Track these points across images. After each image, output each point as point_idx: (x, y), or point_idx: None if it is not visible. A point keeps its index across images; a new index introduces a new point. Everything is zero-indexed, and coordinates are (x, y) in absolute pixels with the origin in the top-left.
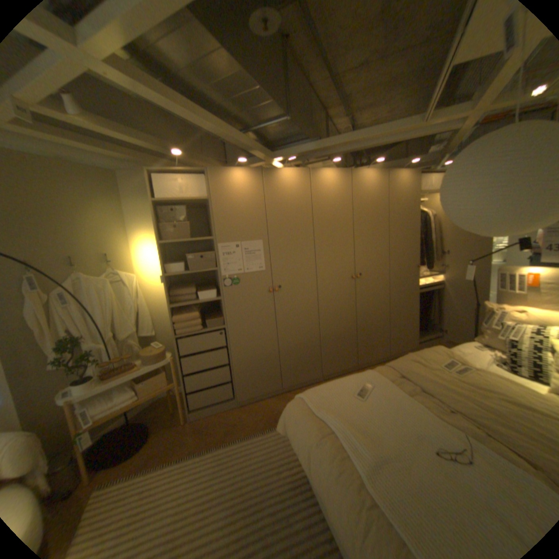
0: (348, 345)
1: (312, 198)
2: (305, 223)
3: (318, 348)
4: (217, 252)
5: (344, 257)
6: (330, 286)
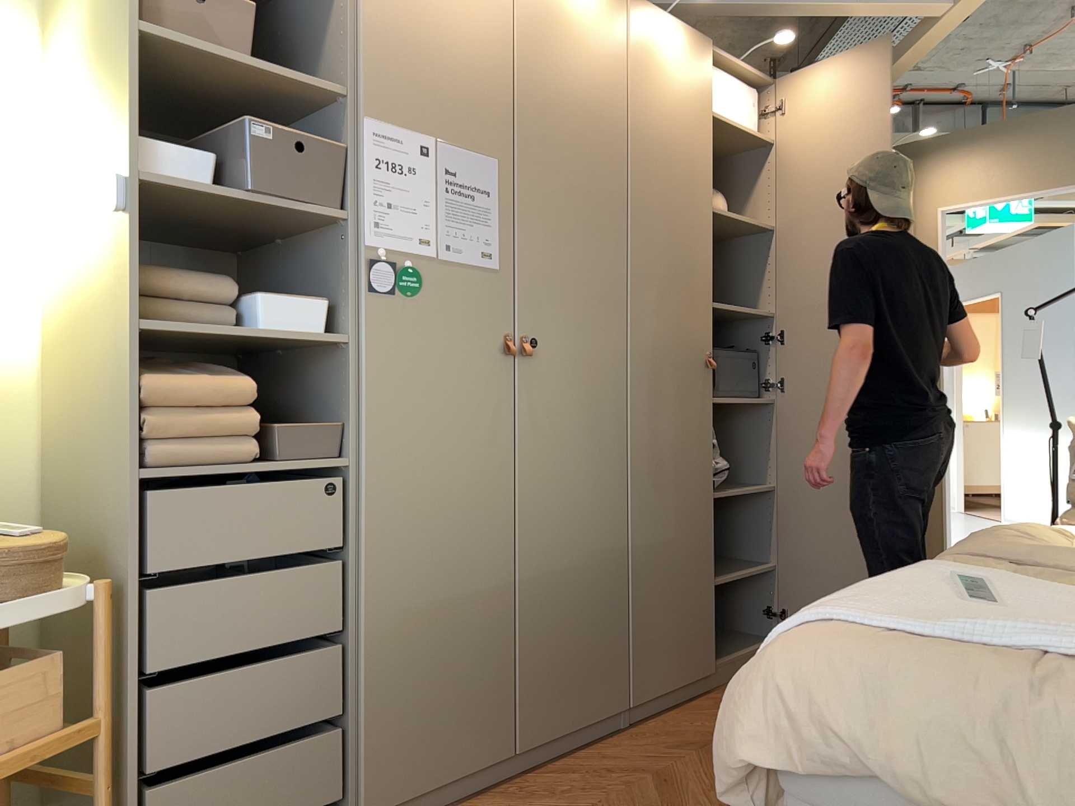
0: (697, 592)
1: (633, 81)
2: (613, 151)
3: (625, 597)
4: (356, 150)
5: (696, 293)
6: (662, 377)
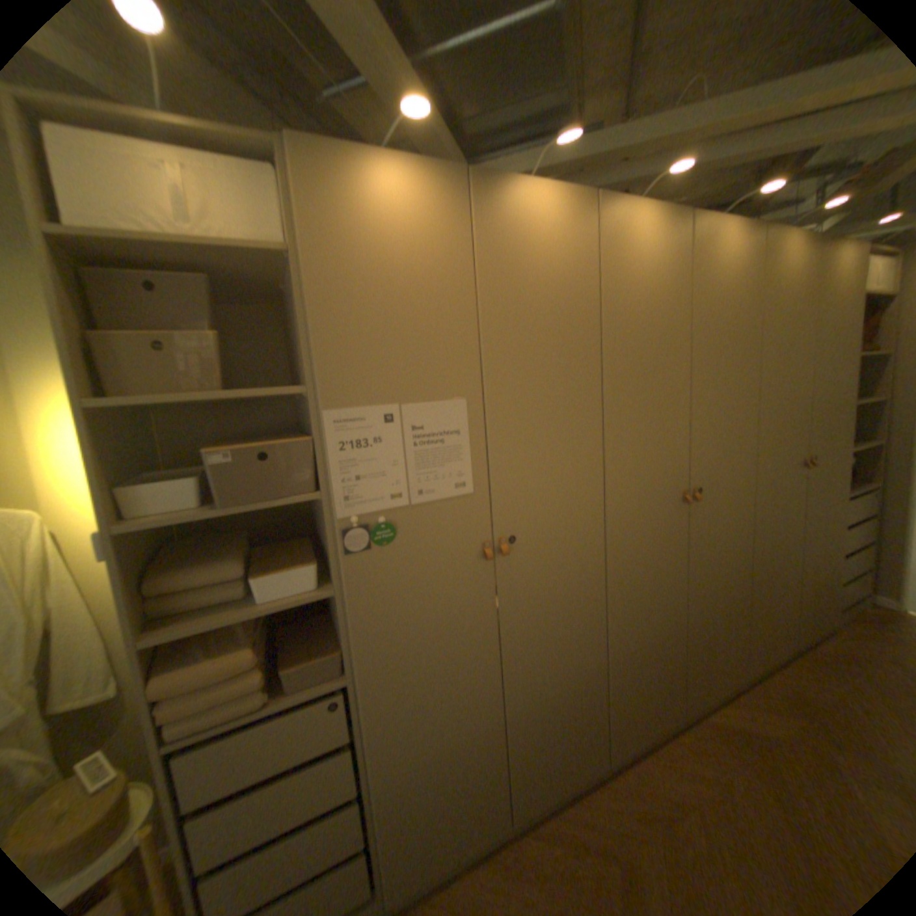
0: (669, 674)
1: (603, 279)
2: (584, 352)
3: (603, 698)
4: (320, 439)
5: (669, 447)
6: (636, 526)
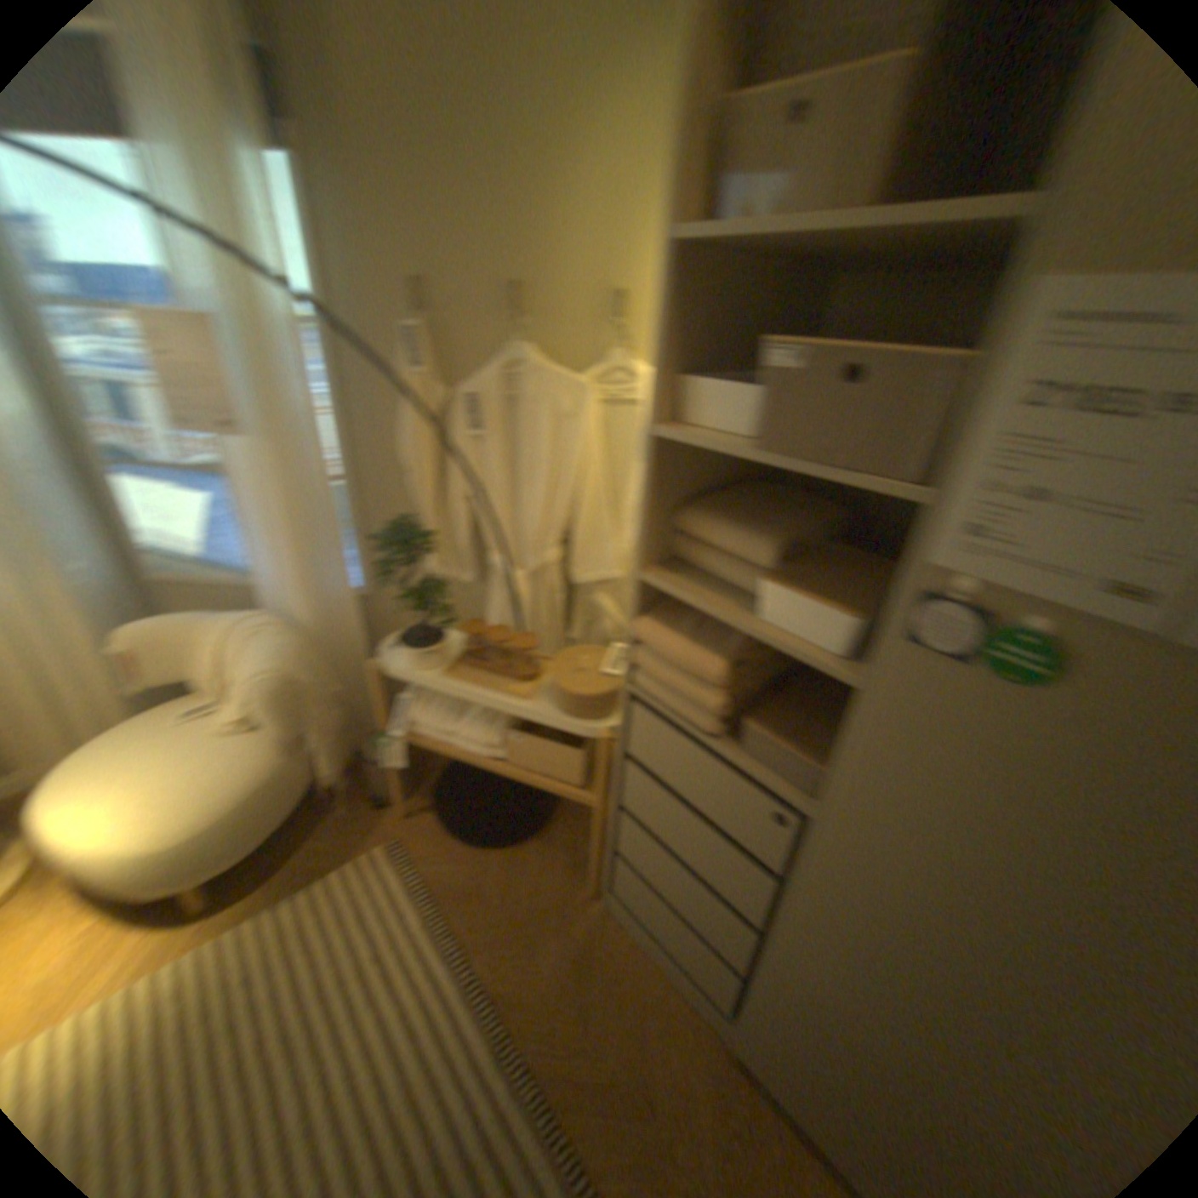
0: None
1: None
2: None
3: None
4: (997, 361)
5: None
6: None
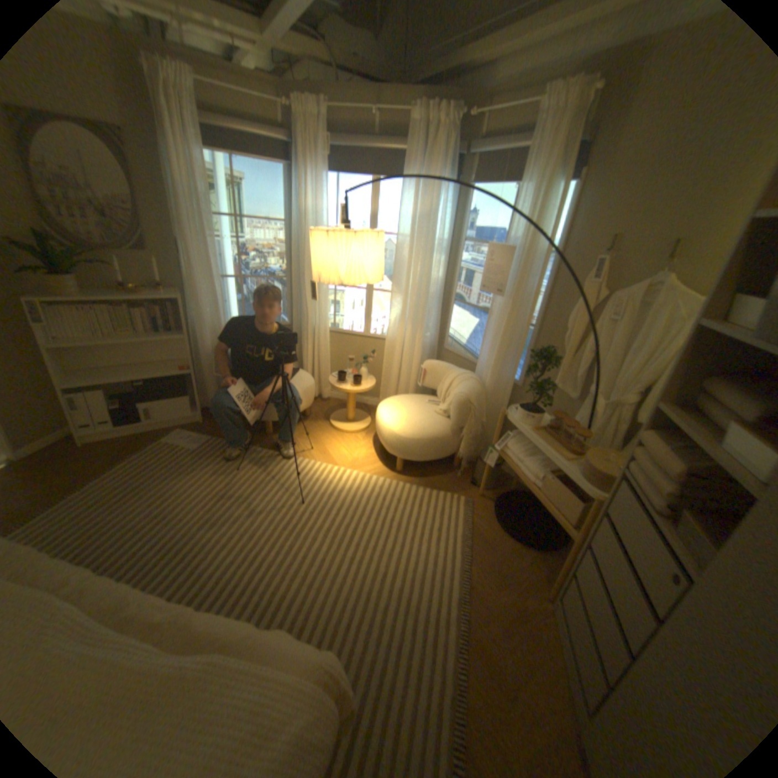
0: None
1: None
2: None
3: None
4: None
5: None
6: None
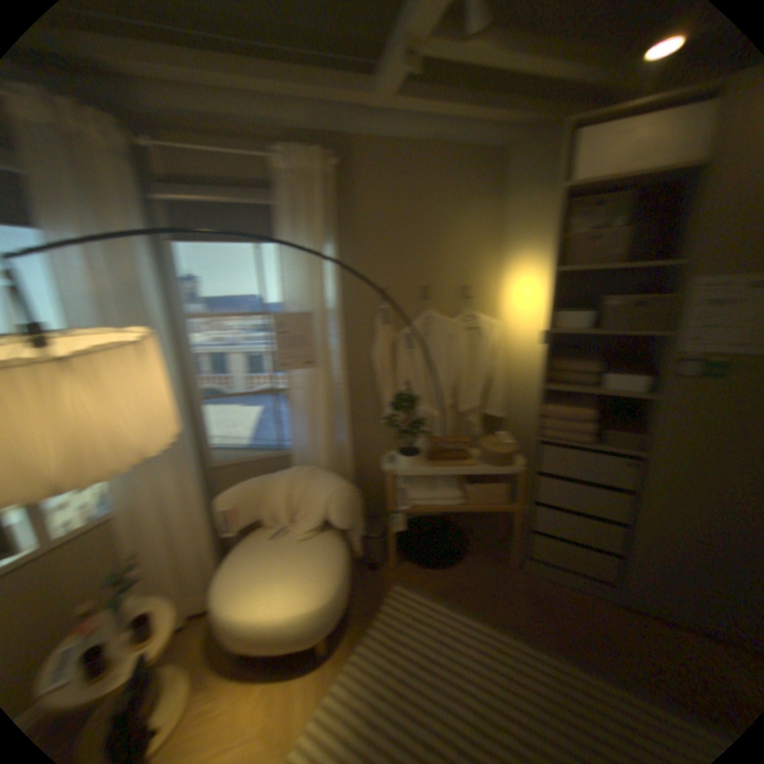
0: None
1: None
2: None
3: None
4: (686, 296)
5: None
6: None
